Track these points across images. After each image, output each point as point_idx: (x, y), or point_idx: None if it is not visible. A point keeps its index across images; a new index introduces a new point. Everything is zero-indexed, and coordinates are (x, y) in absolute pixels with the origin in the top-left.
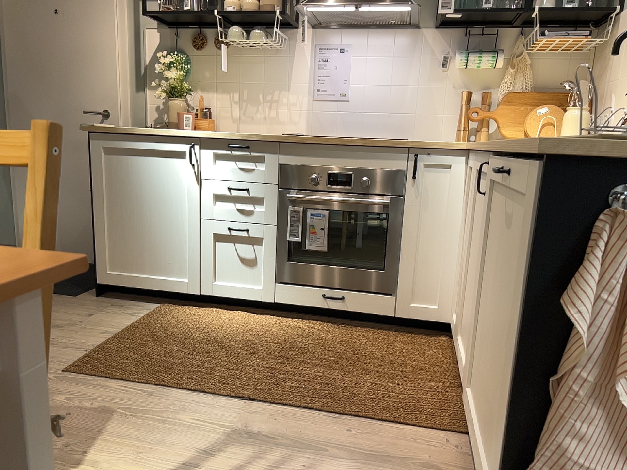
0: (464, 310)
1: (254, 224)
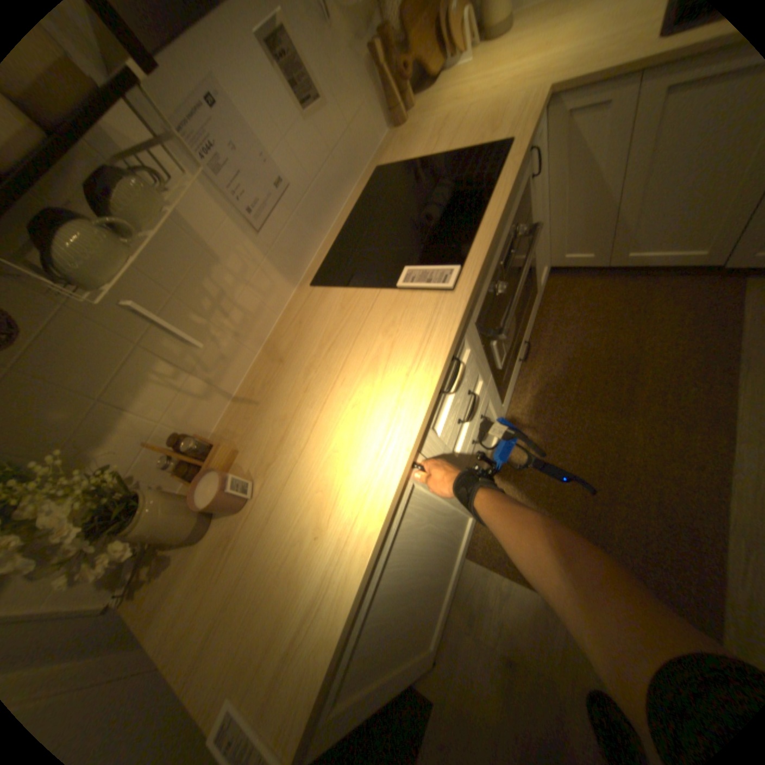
0: (644, 230)
1: (481, 404)
